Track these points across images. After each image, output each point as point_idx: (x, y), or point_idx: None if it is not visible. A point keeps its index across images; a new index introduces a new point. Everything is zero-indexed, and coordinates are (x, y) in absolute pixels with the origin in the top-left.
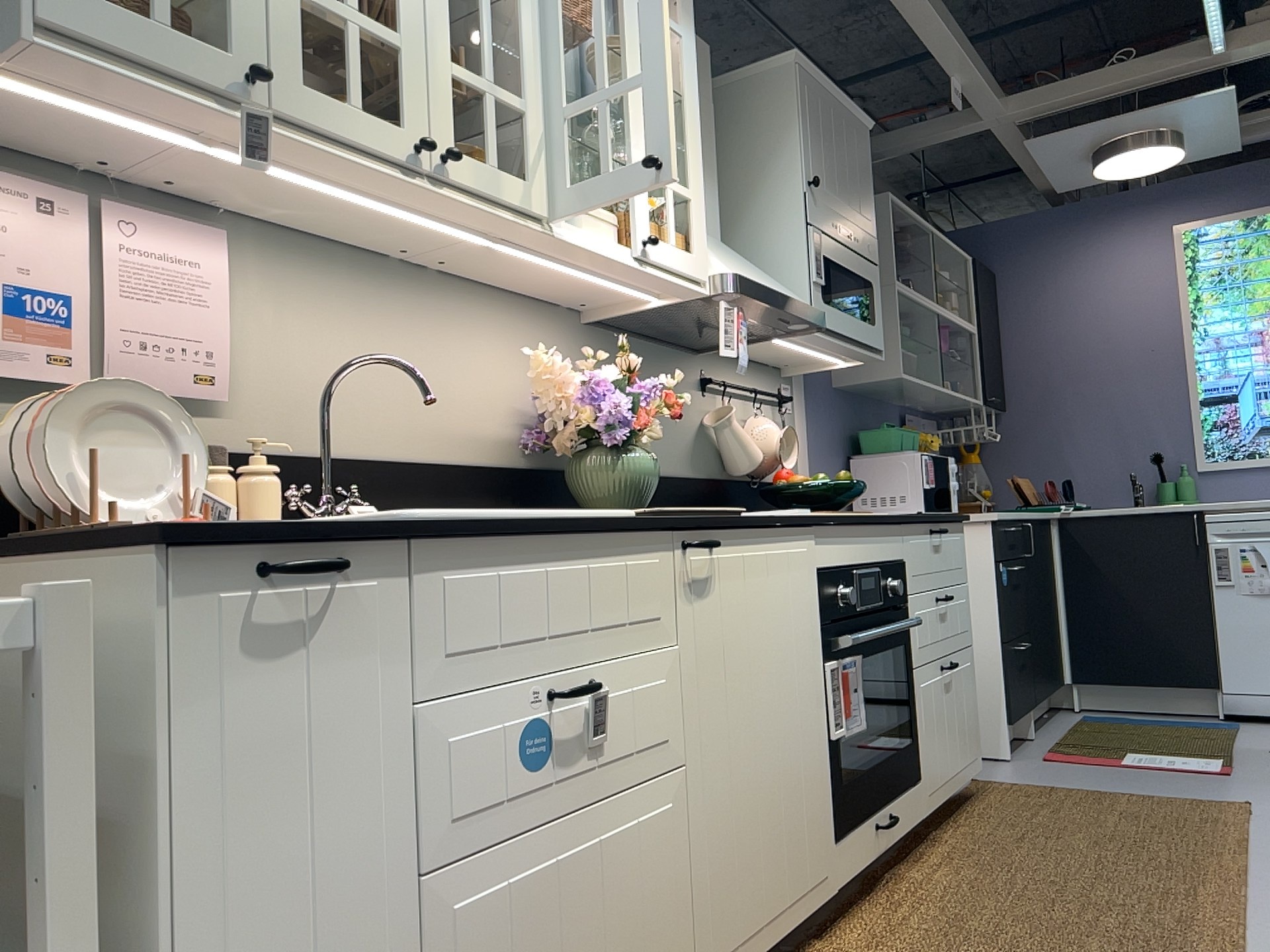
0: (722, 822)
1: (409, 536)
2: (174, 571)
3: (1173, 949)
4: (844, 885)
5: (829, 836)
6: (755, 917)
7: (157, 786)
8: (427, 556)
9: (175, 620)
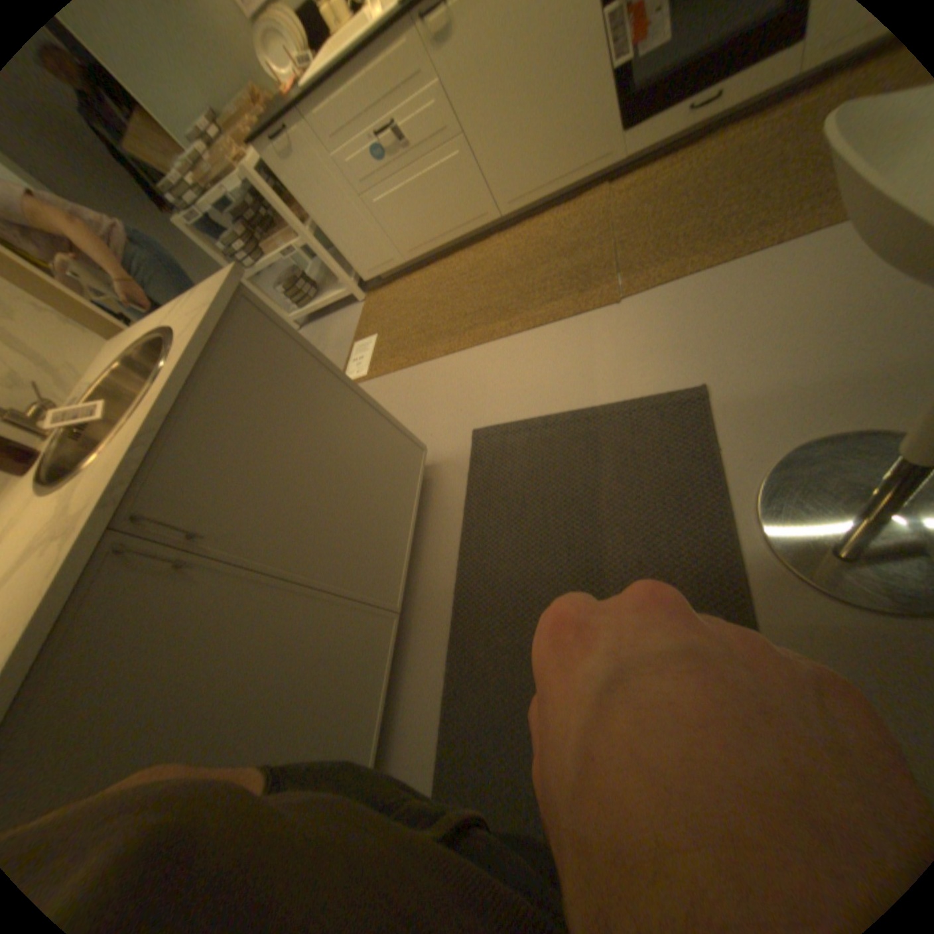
0: (498, 148)
1: (293, 106)
2: (258, 146)
3: (710, 240)
4: (637, 150)
5: (614, 128)
6: (537, 180)
7: (290, 188)
8: (304, 106)
9: (266, 156)
